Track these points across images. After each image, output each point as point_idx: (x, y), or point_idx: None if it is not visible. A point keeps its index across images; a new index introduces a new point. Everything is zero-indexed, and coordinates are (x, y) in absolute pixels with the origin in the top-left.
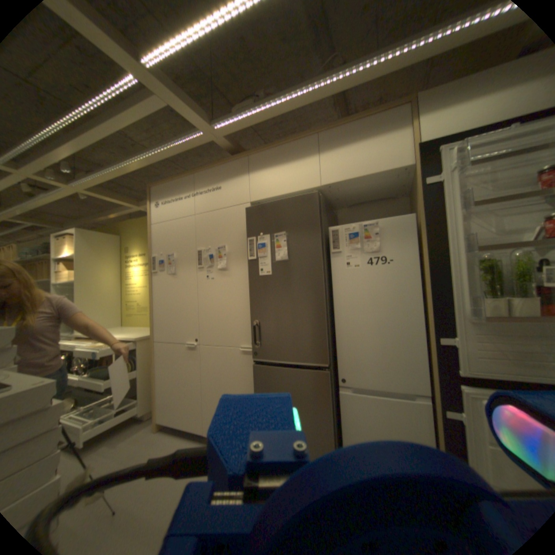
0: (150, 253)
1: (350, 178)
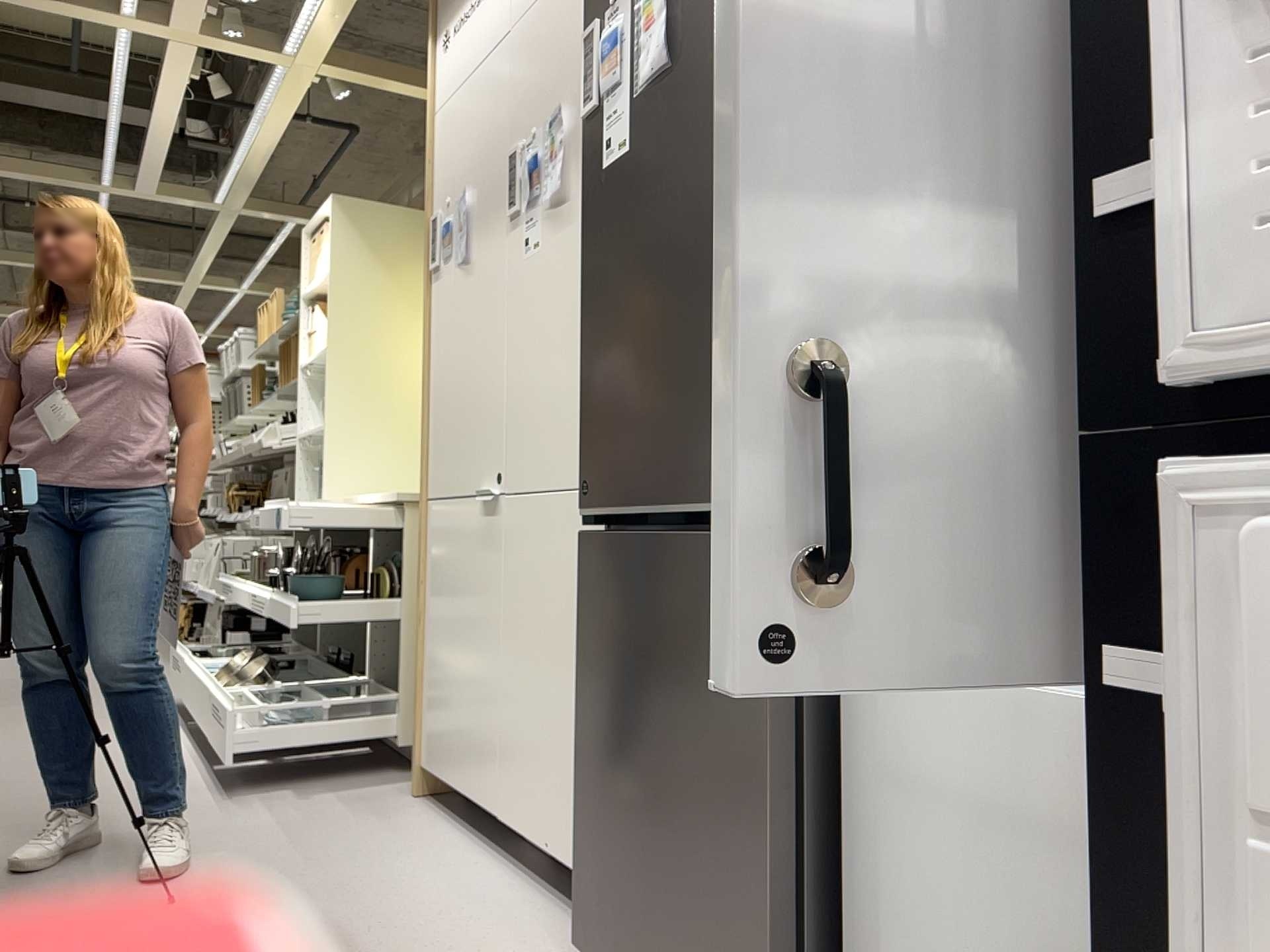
0: (429, 207)
1: None
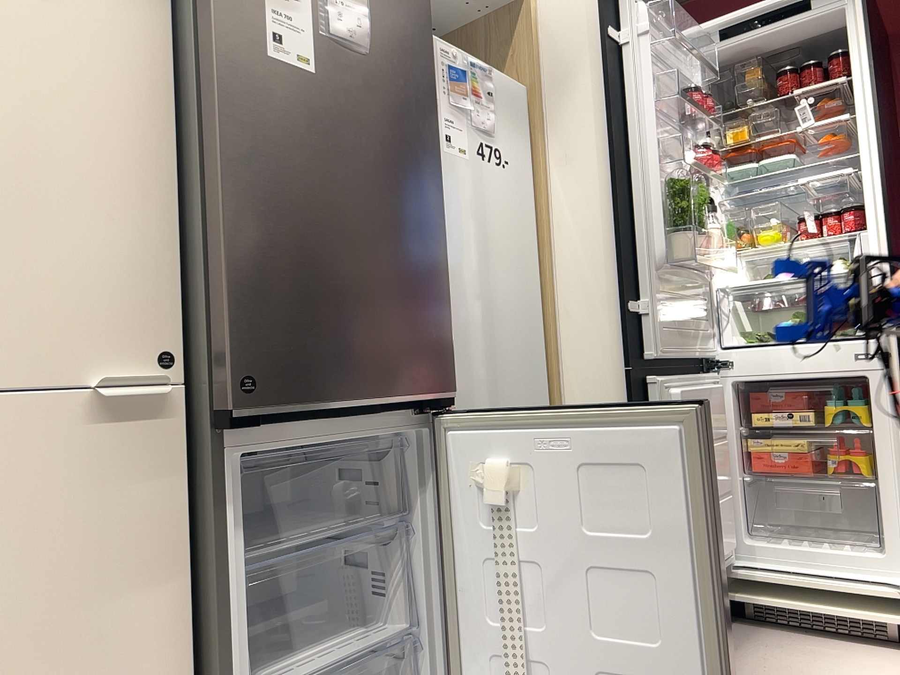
0: None
1: None
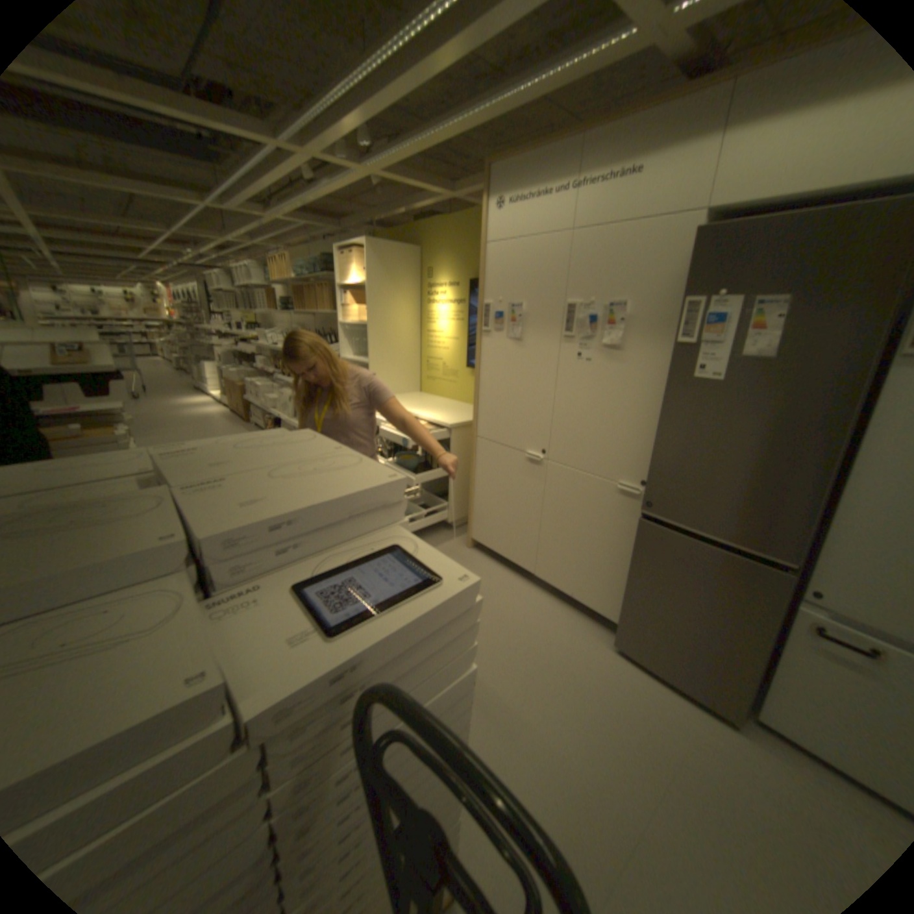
0: (482, 295)
1: None
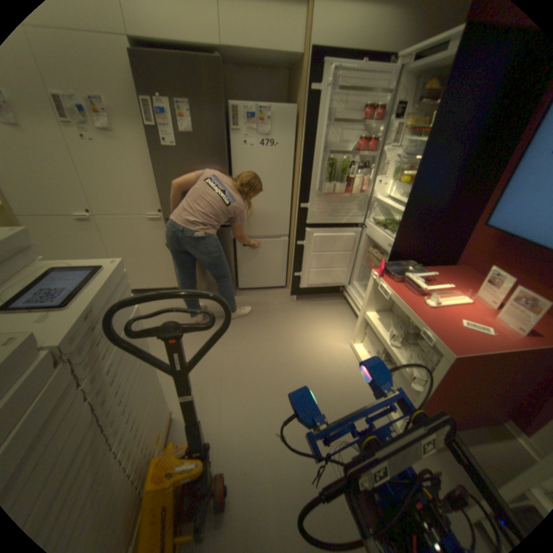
0: None
1: (251, 48)
